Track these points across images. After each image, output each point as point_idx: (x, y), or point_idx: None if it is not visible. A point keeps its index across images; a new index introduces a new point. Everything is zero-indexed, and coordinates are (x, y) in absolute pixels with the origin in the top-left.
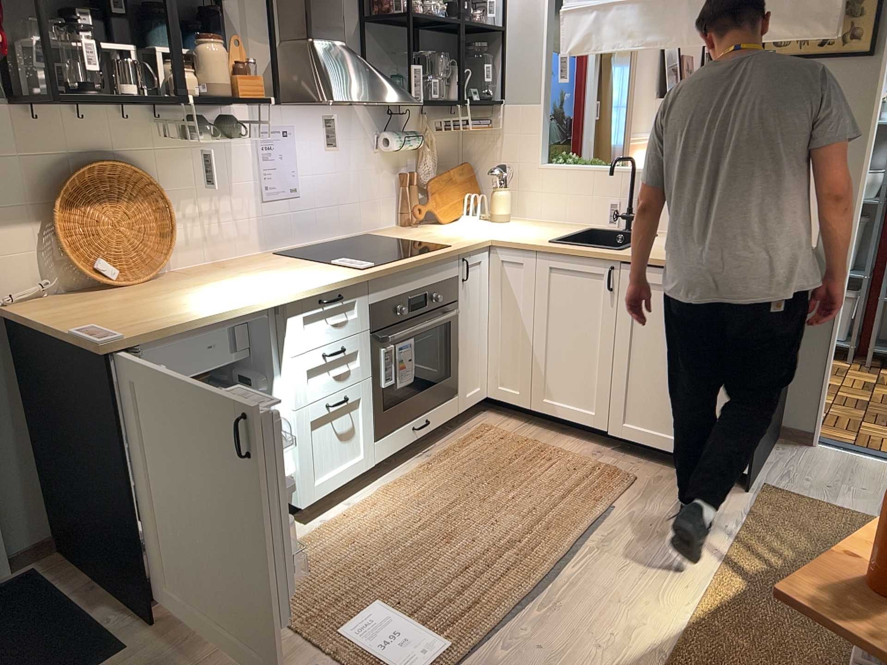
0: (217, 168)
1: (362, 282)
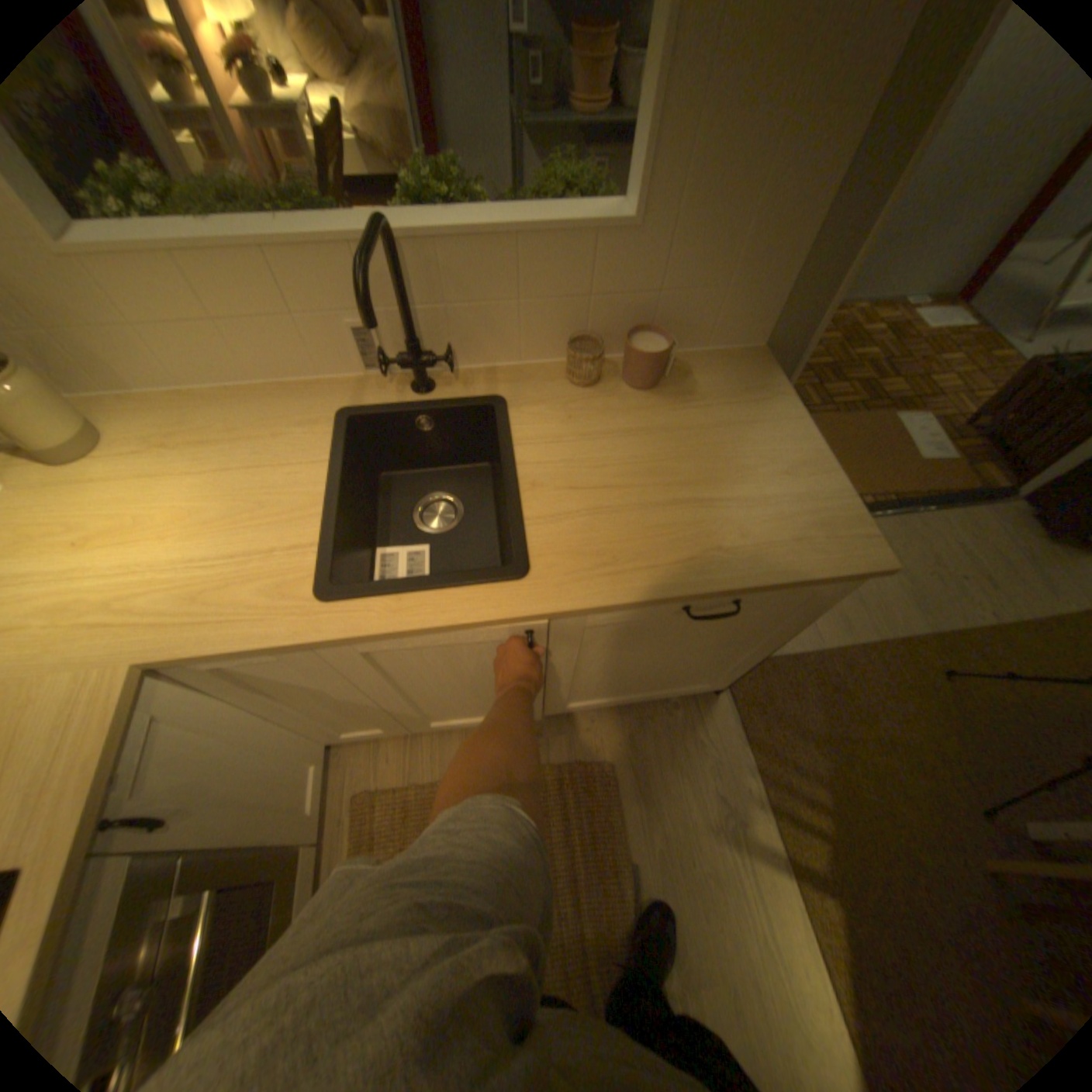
0: None
1: None
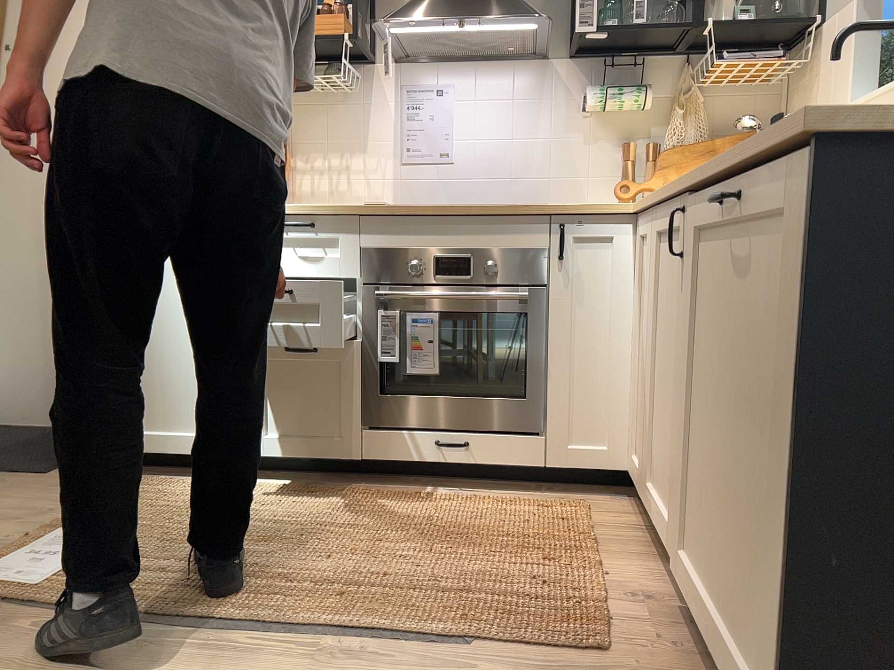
0: (350, 125)
1: (348, 216)
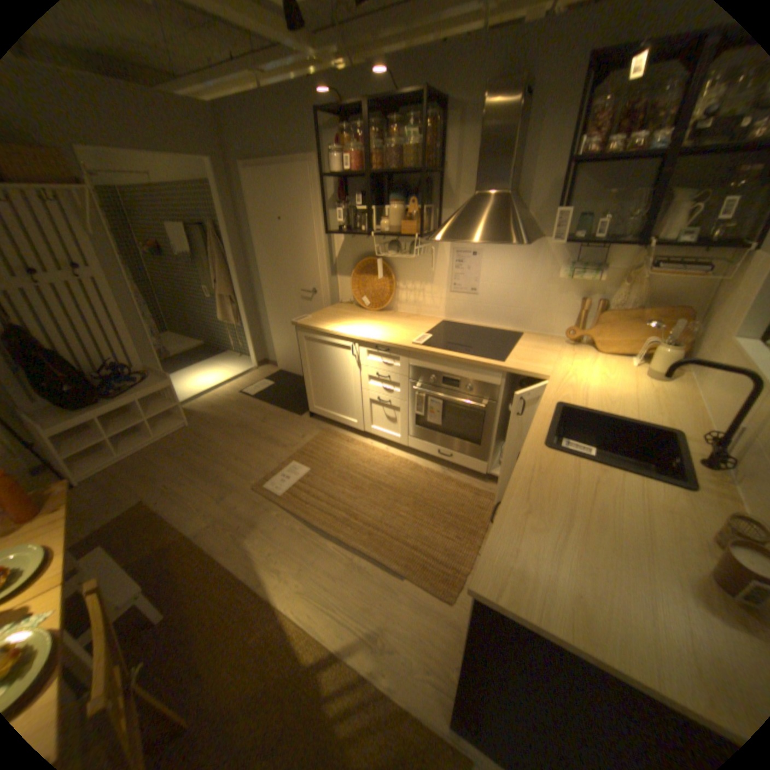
0: (426, 268)
1: (403, 350)
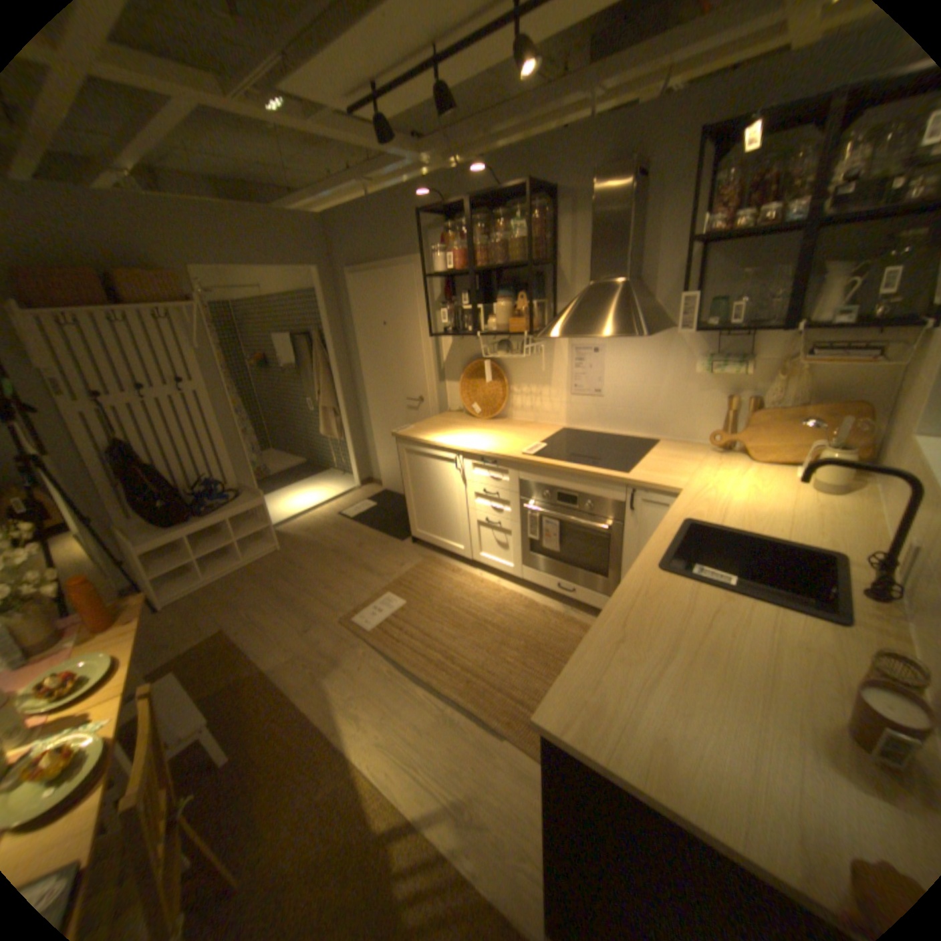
0: (542, 368)
1: (511, 461)
